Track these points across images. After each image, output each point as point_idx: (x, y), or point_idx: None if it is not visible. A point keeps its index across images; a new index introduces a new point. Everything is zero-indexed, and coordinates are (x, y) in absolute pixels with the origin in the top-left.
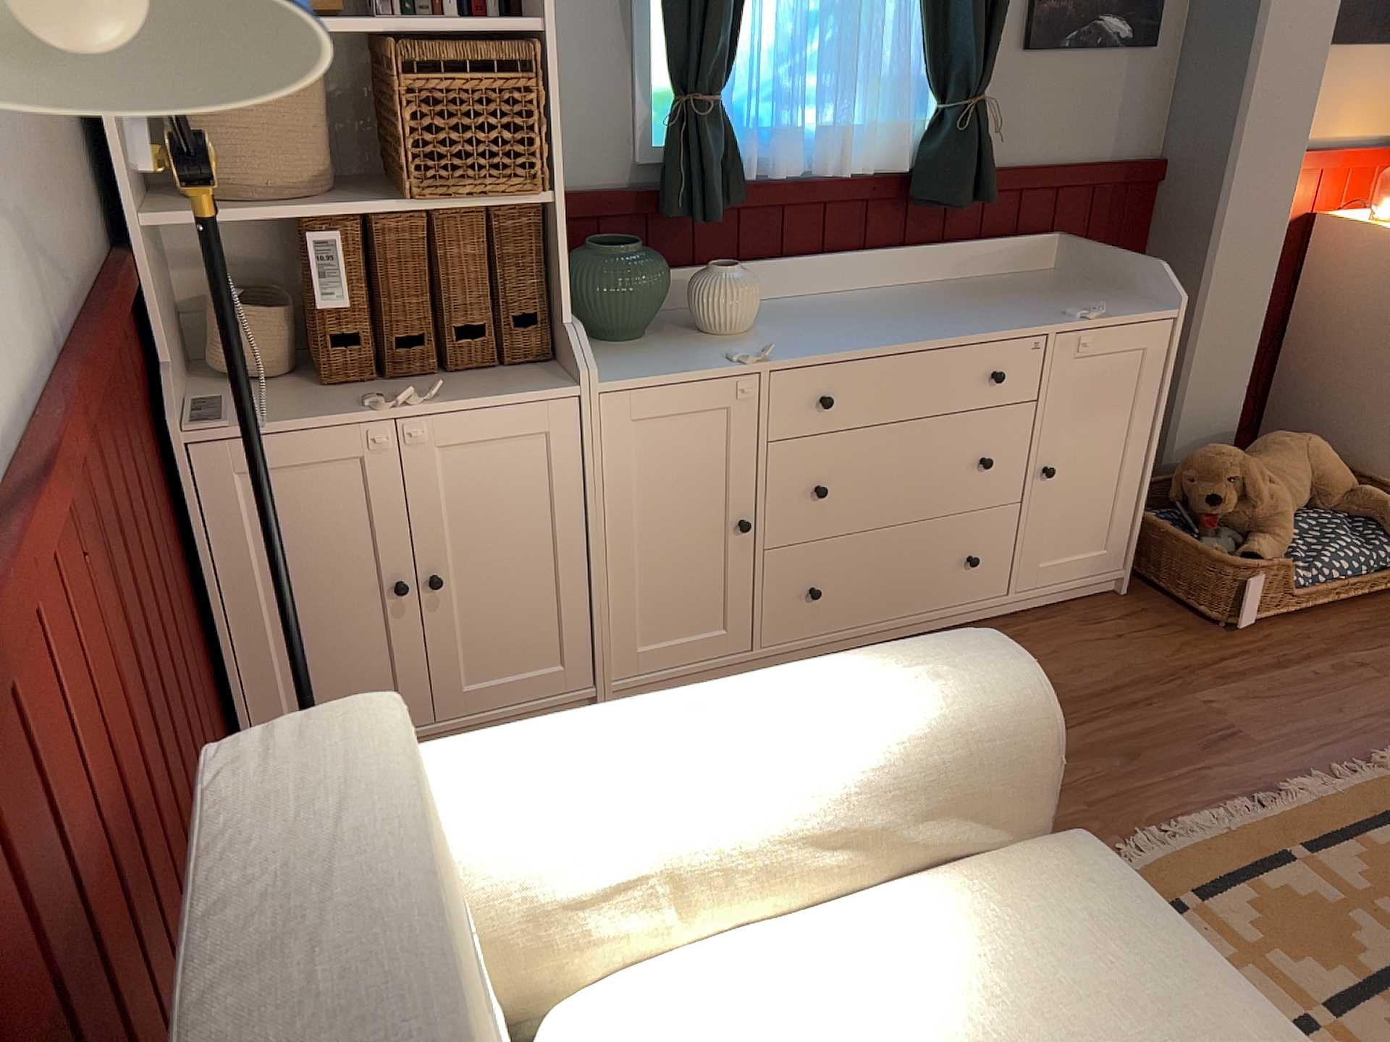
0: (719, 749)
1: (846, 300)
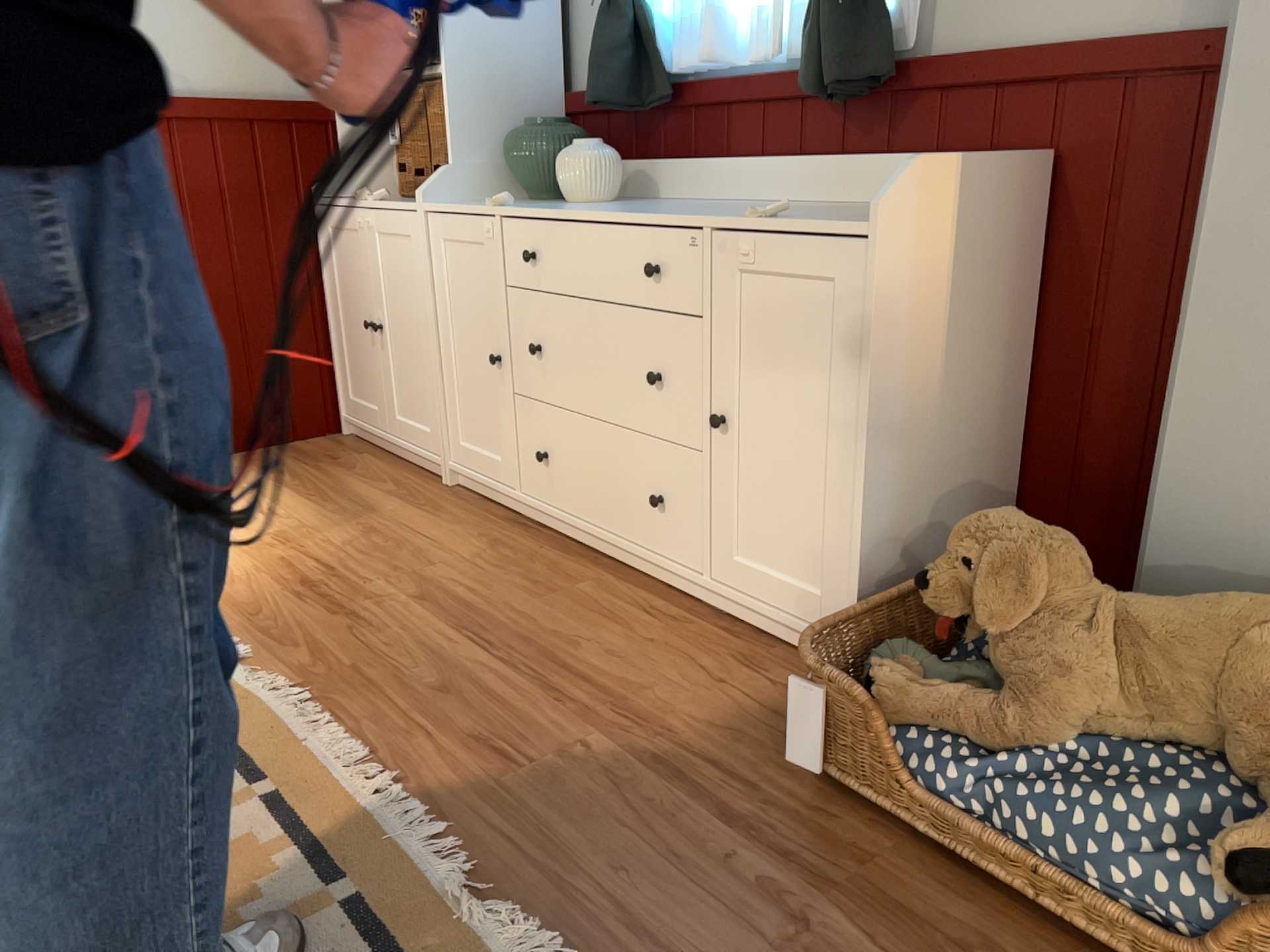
0: None
1: (732, 204)
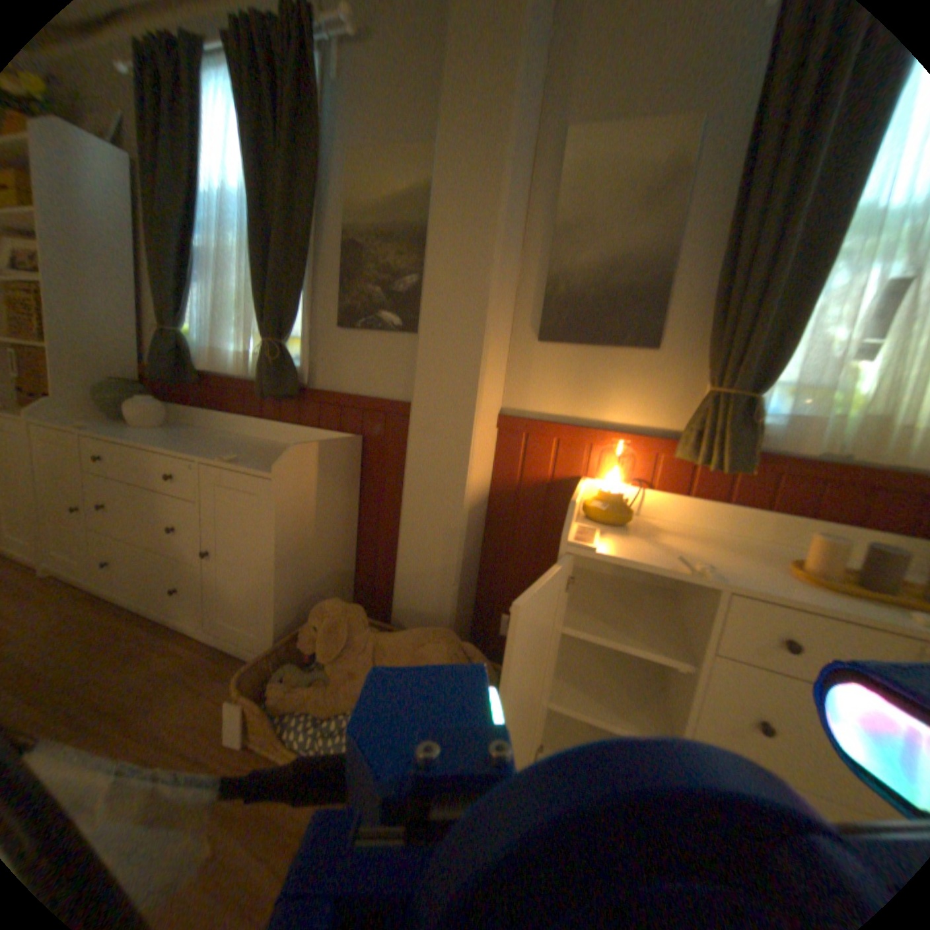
0: None
1: (229, 437)
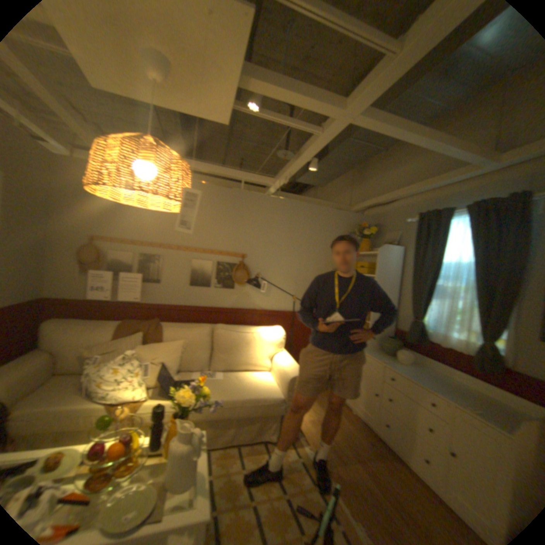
0: (281, 359)
1: (448, 380)
